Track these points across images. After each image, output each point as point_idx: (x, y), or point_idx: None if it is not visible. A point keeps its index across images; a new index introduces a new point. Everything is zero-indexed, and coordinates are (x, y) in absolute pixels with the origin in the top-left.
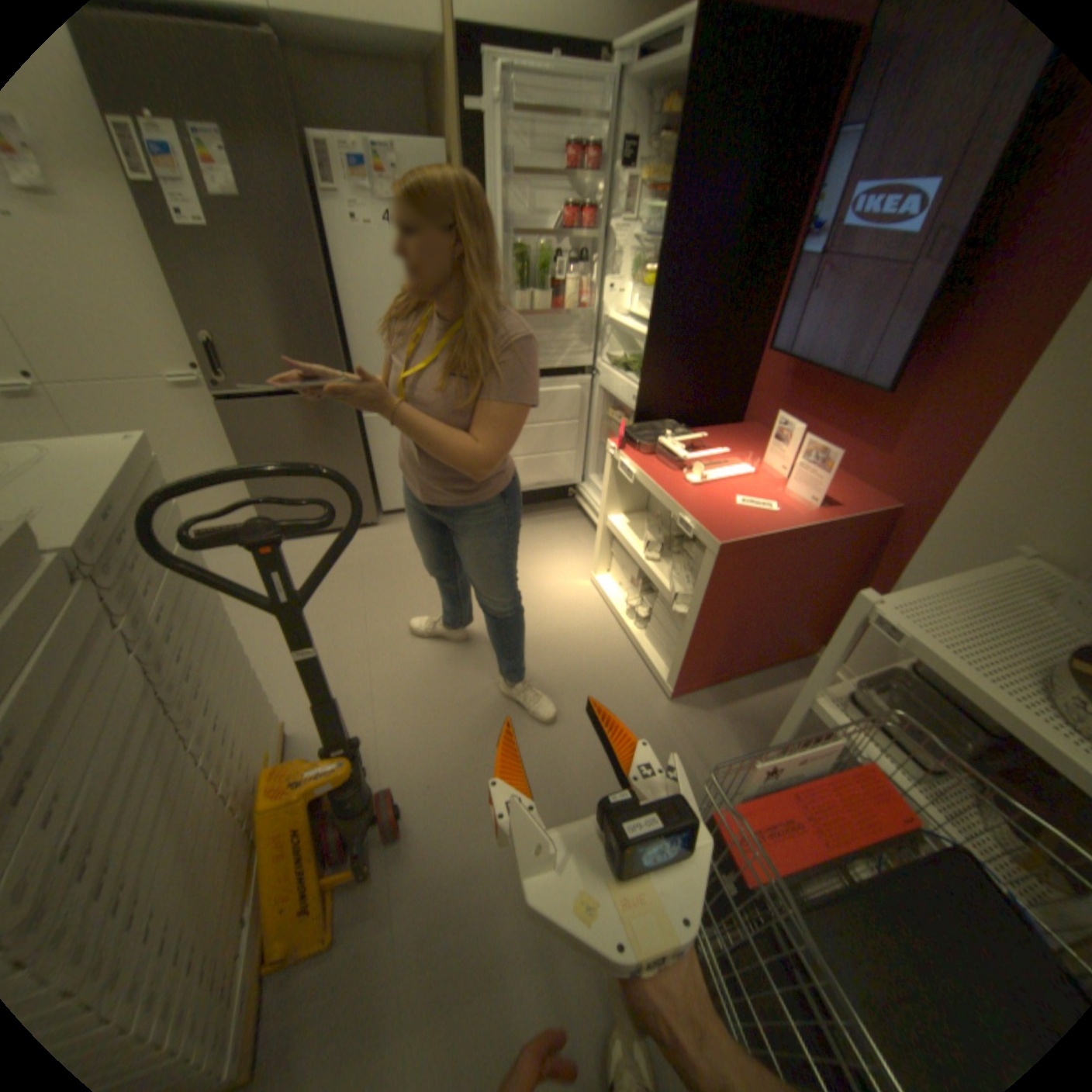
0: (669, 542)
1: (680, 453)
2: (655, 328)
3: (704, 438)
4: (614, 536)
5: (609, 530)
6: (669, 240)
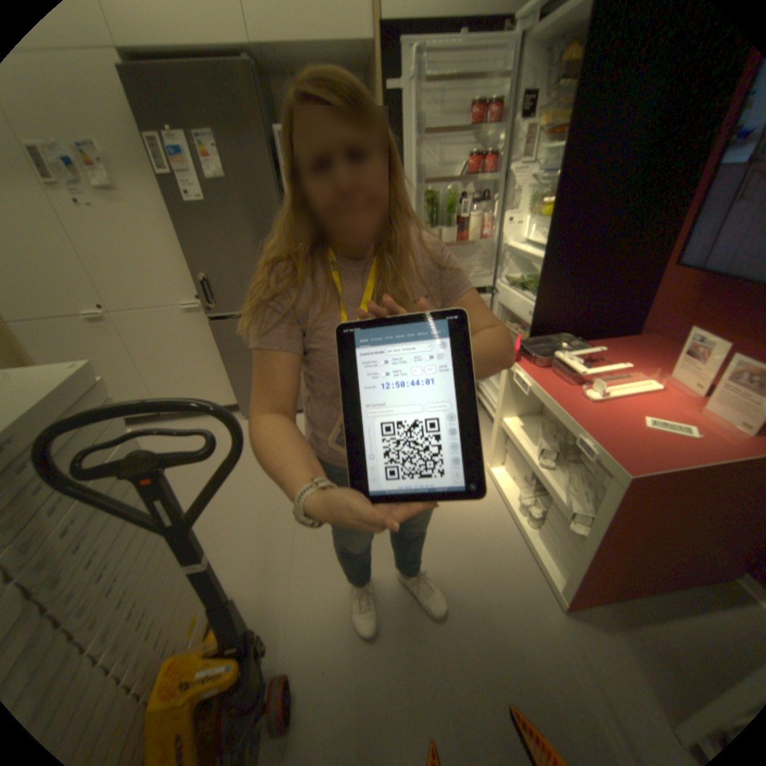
0: (564, 448)
1: (578, 368)
2: (552, 251)
3: (601, 349)
4: (509, 435)
5: (505, 430)
6: (567, 171)
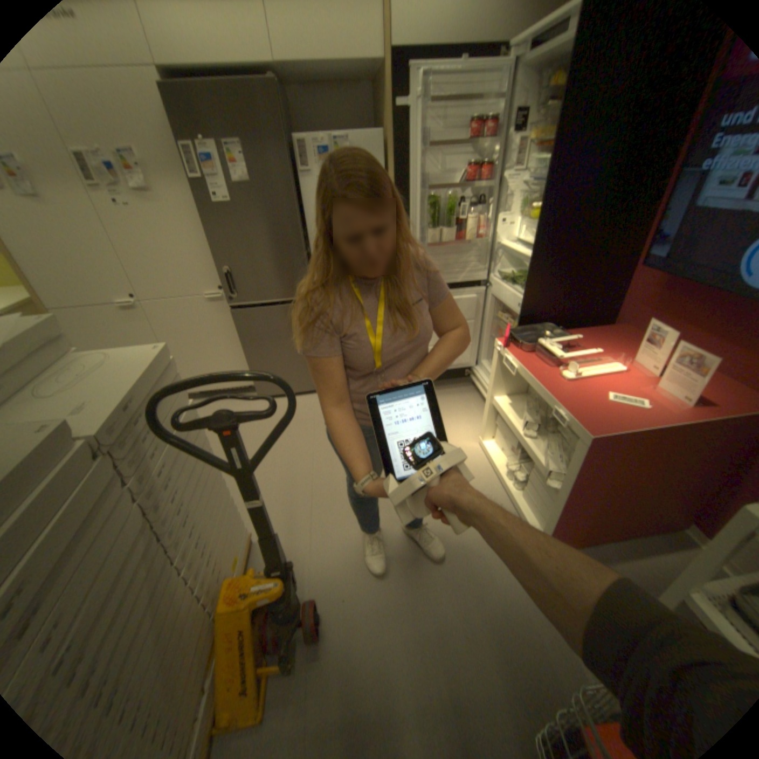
0: (546, 422)
1: (557, 352)
2: (538, 252)
3: (579, 337)
4: (499, 412)
5: (495, 407)
6: (552, 183)
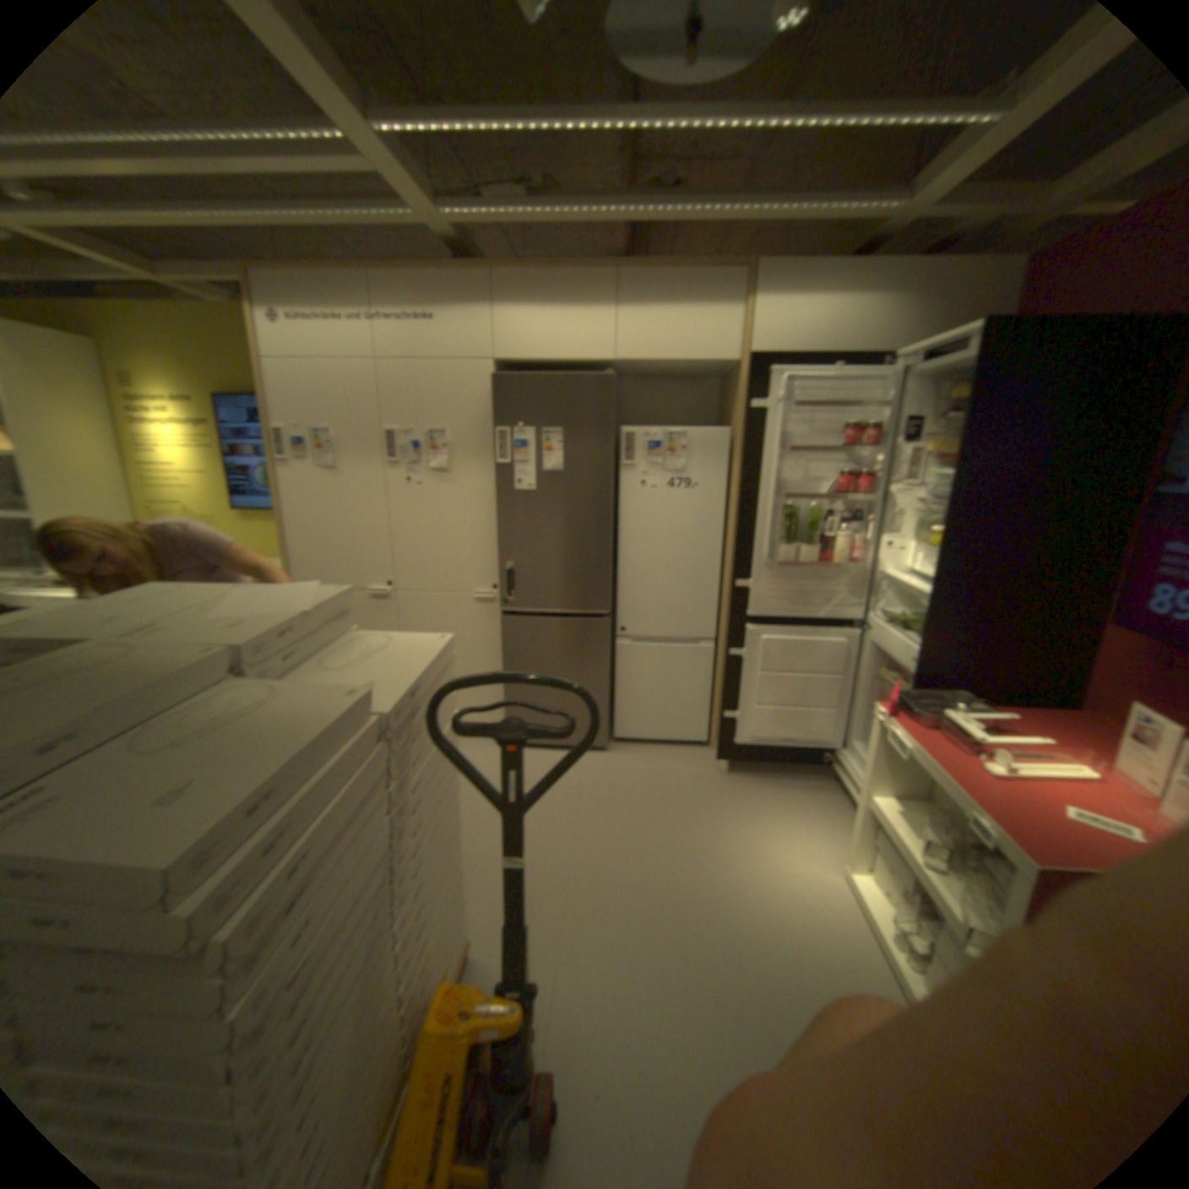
0: (965, 852)
1: (977, 734)
2: (943, 588)
3: (1017, 721)
4: (882, 825)
5: (876, 815)
6: (959, 505)
